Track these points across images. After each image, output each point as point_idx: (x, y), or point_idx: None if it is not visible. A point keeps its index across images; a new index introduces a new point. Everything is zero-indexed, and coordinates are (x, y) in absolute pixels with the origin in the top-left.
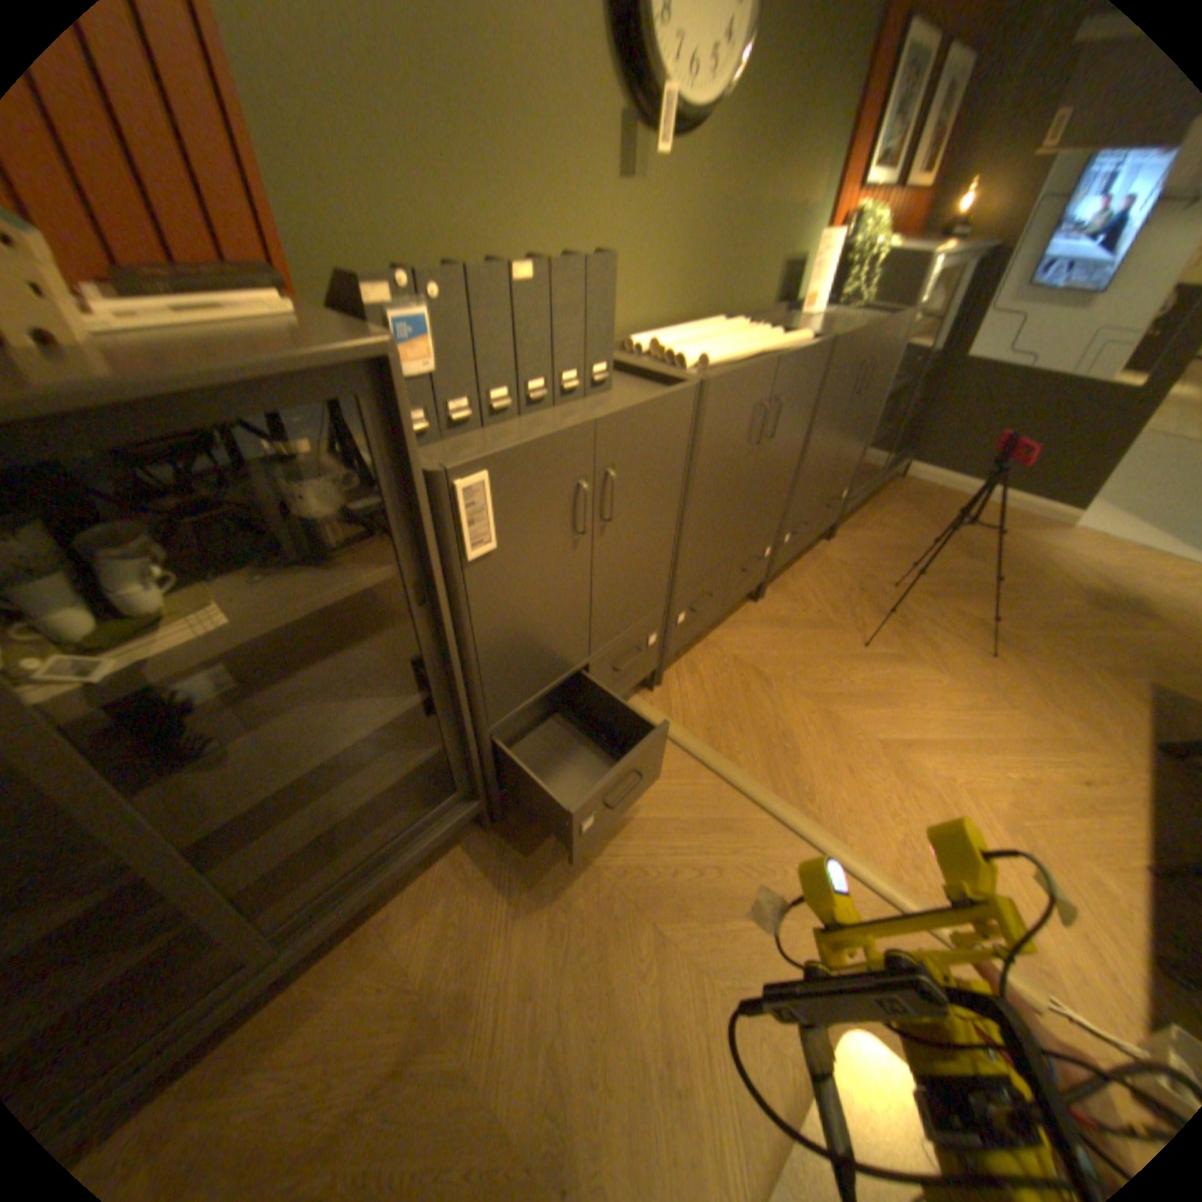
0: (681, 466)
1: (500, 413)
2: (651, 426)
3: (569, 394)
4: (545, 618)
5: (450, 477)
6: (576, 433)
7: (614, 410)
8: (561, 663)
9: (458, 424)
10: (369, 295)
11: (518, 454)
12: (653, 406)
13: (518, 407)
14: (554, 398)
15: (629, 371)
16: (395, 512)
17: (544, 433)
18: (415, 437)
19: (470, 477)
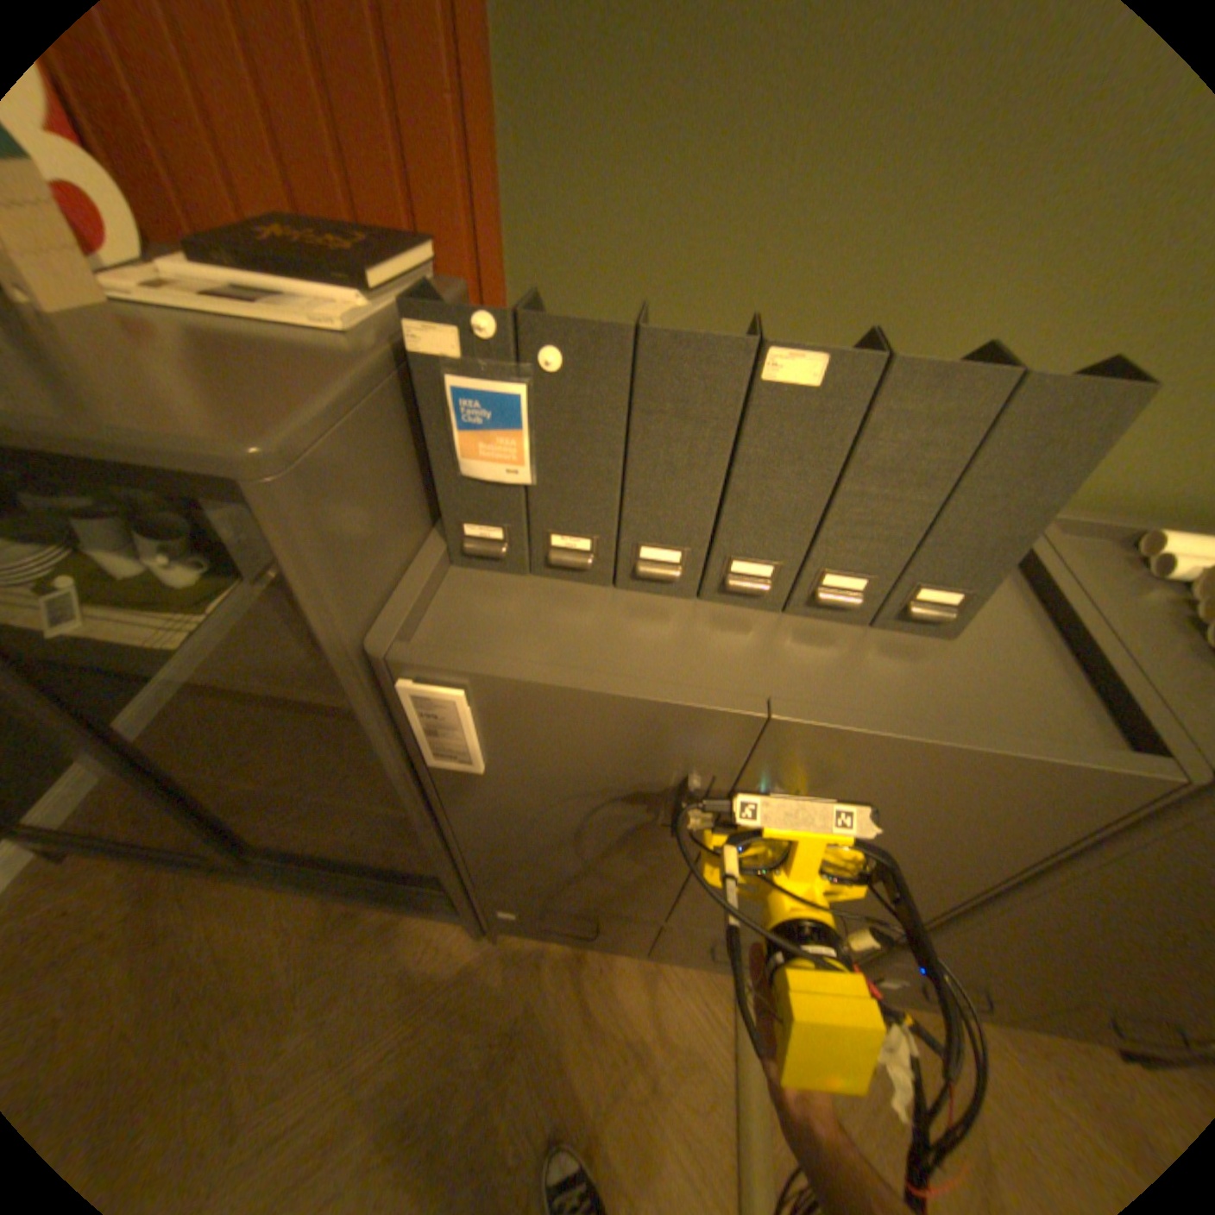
0: (1018, 865)
1: (655, 582)
2: (951, 786)
3: (830, 610)
4: (583, 864)
5: (394, 671)
6: (702, 720)
7: (838, 724)
8: (608, 906)
9: (566, 569)
10: (418, 342)
11: (544, 695)
12: (977, 763)
13: (698, 588)
14: (789, 602)
15: (1060, 616)
16: (336, 658)
17: (618, 689)
18: (485, 558)
19: (430, 687)
